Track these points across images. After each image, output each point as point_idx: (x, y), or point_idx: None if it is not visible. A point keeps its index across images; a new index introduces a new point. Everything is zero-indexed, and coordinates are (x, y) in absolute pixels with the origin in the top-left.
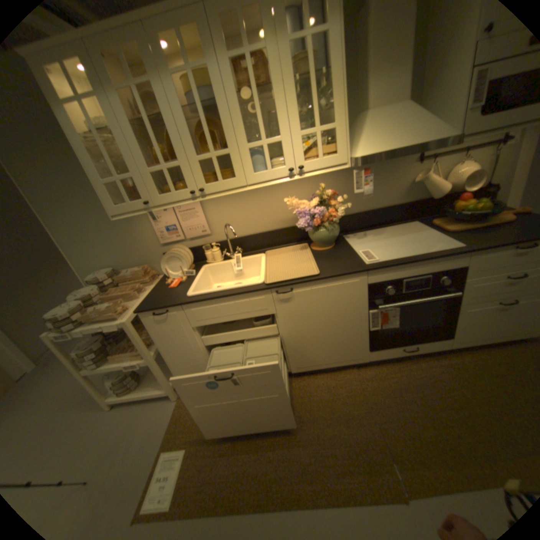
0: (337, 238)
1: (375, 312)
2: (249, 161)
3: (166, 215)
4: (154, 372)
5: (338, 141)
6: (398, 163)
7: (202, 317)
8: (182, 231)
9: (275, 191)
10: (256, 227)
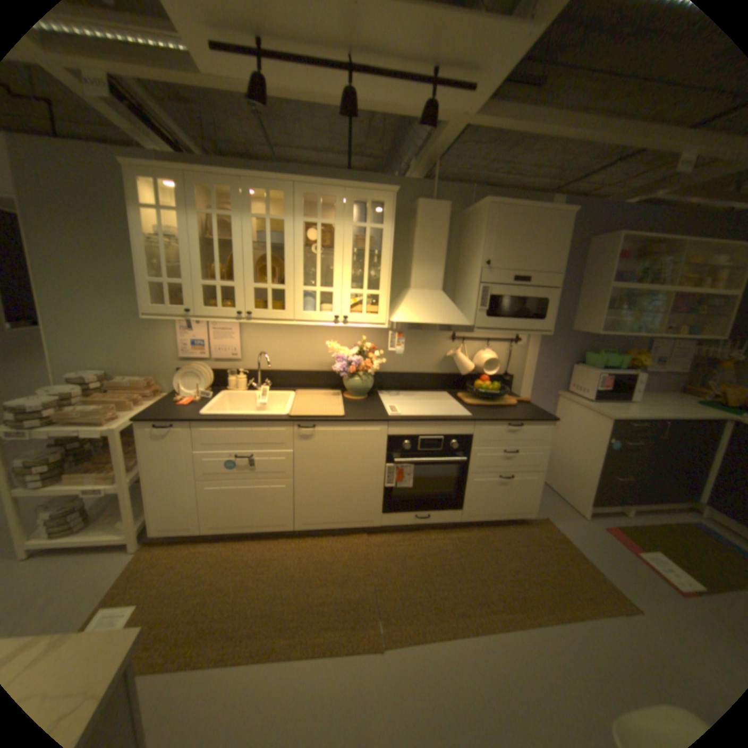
0: (372, 392)
1: (390, 466)
2: (301, 300)
3: (197, 328)
4: (122, 504)
5: (380, 305)
6: (434, 337)
7: (210, 440)
8: (209, 349)
9: (320, 333)
10: (292, 364)
